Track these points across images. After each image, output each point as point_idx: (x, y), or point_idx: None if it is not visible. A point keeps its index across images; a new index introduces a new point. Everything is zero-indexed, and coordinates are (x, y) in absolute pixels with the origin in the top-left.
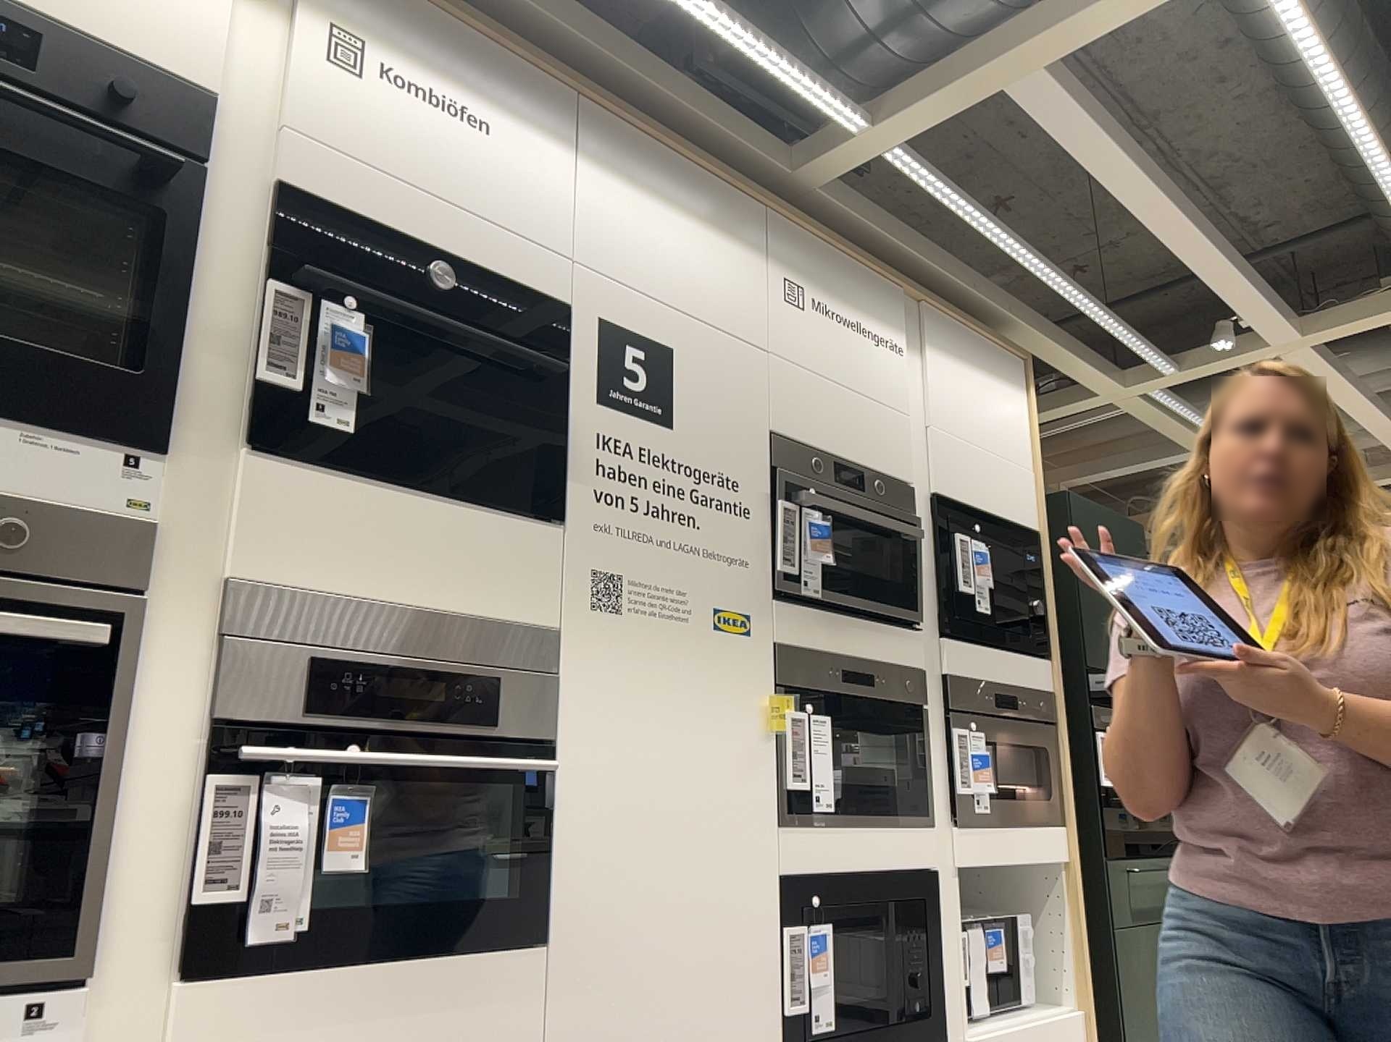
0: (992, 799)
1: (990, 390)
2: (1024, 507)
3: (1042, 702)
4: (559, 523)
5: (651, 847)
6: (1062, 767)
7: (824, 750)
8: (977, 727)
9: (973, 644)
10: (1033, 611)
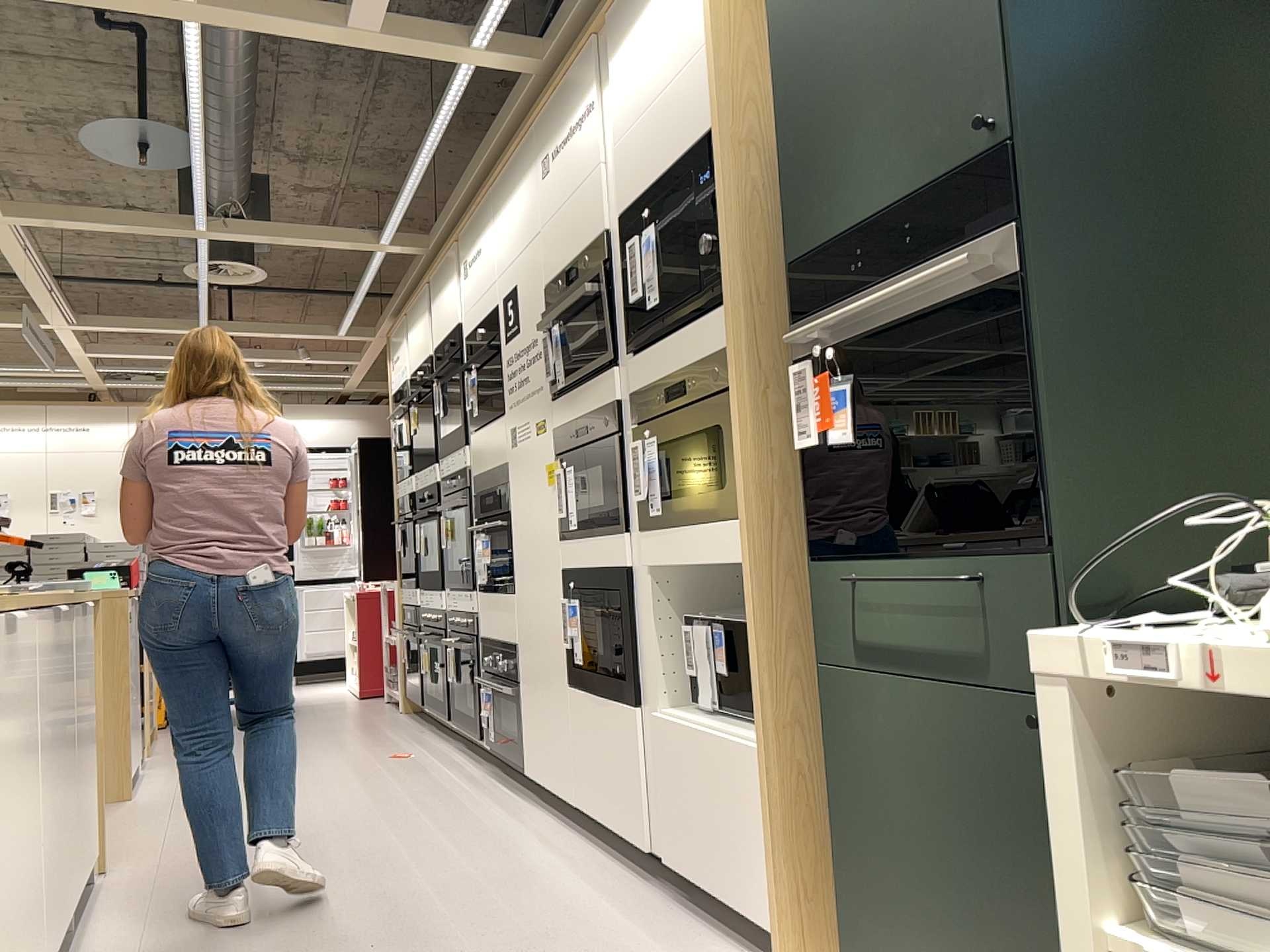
0: (663, 502)
1: (662, 8)
2: (700, 112)
3: (719, 366)
4: (508, 412)
5: (528, 554)
6: (744, 442)
7: (571, 489)
8: (652, 434)
9: (654, 345)
10: (709, 252)
